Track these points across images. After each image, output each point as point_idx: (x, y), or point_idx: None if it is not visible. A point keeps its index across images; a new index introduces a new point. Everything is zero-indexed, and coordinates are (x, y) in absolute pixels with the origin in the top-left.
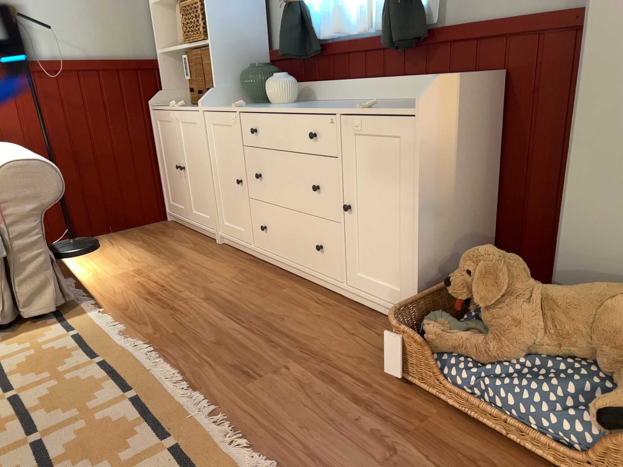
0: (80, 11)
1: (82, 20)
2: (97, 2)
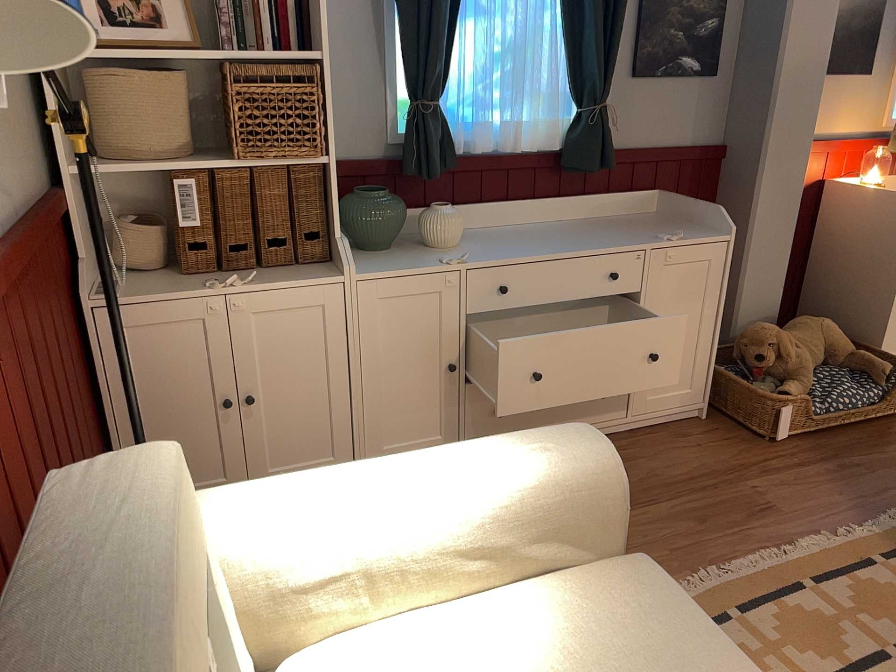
0: None
1: None
2: None
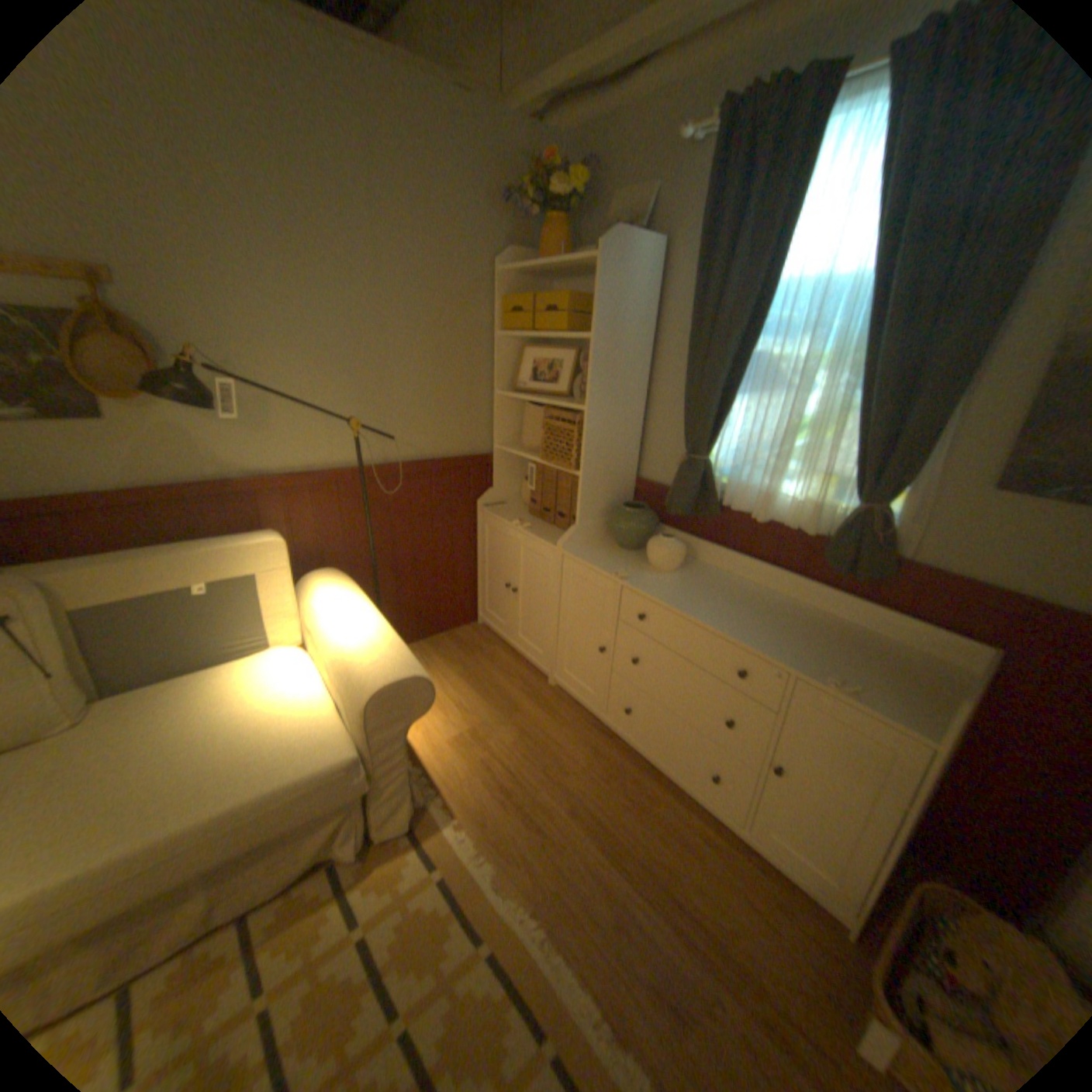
0: (419, 402)
1: (419, 413)
2: (438, 391)
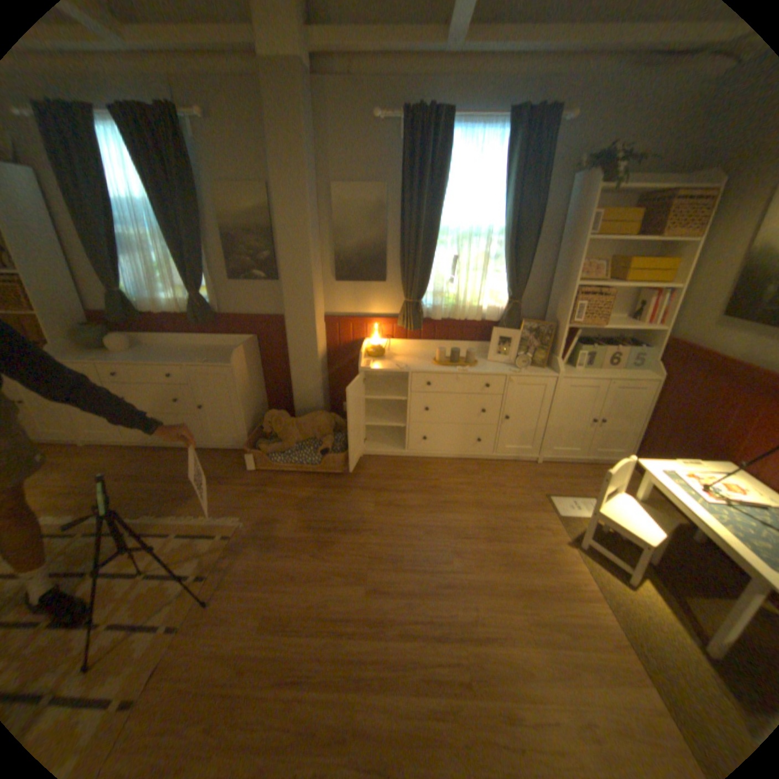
0: None
1: None
2: None
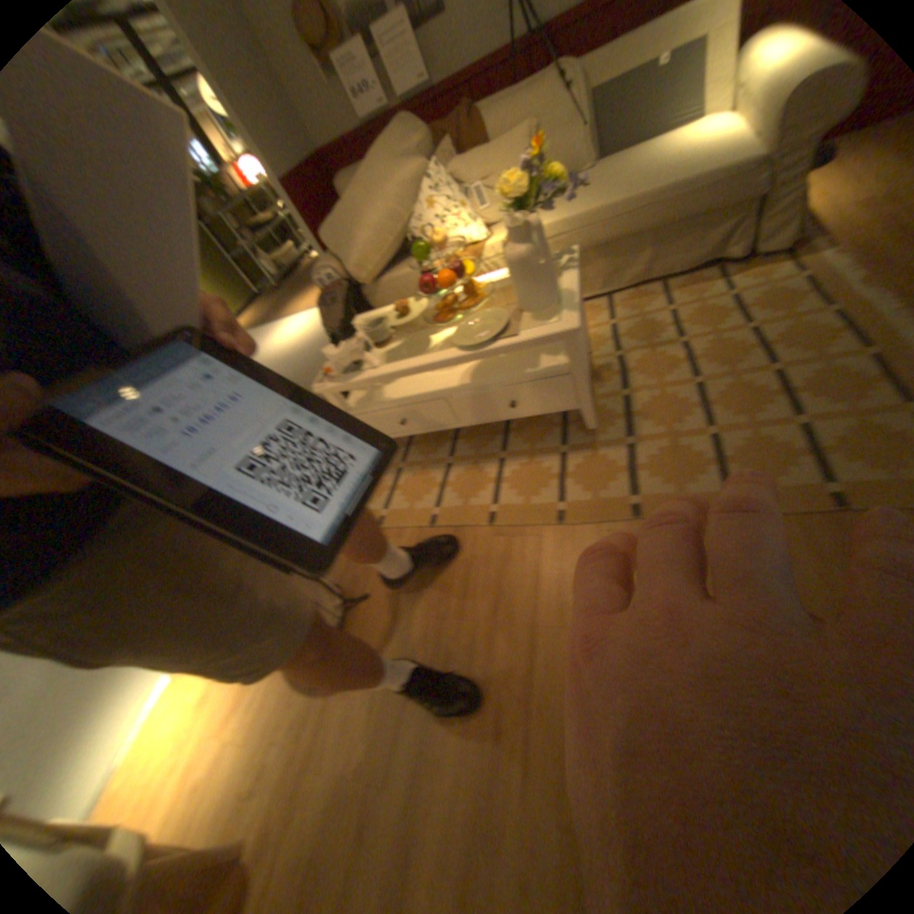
0: None
1: None
2: None
